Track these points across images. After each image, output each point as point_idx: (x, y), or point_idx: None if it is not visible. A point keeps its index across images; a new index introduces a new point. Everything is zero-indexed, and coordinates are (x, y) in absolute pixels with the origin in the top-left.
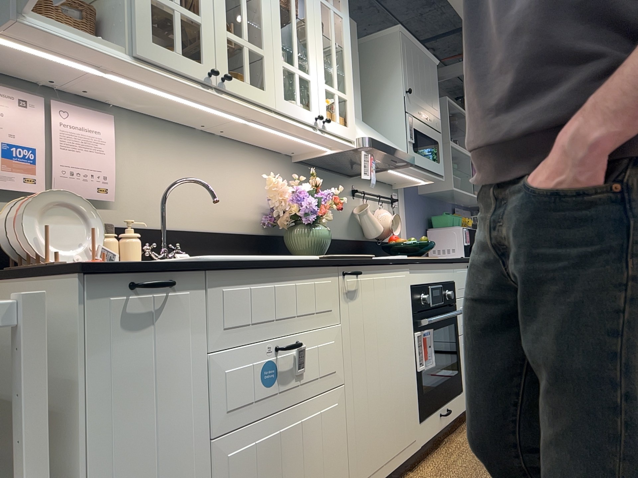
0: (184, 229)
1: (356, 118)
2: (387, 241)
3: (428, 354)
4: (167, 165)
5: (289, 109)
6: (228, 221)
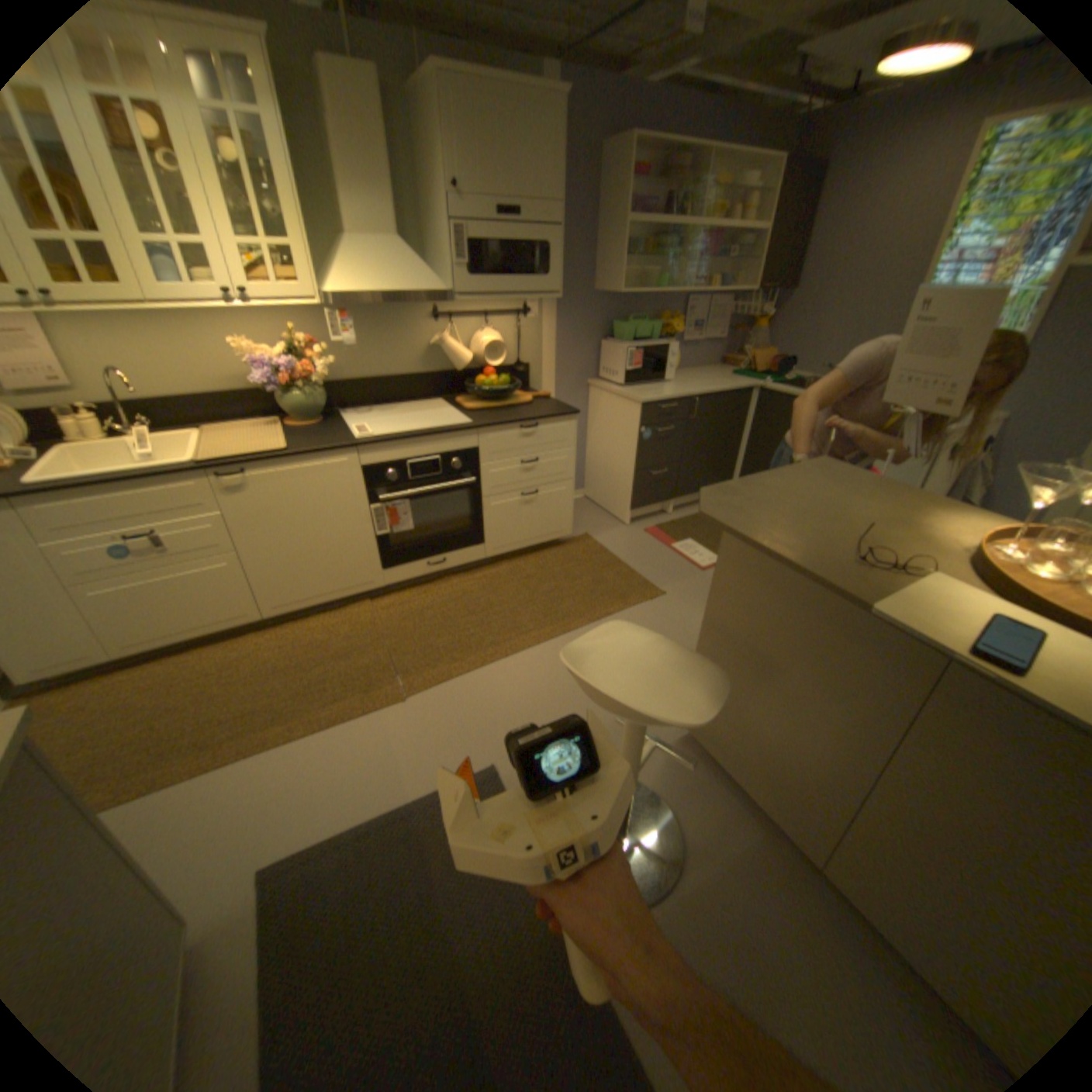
0: (164, 396)
1: (377, 236)
2: (473, 376)
3: (401, 520)
4: (122, 341)
5: (171, 293)
6: (221, 380)
